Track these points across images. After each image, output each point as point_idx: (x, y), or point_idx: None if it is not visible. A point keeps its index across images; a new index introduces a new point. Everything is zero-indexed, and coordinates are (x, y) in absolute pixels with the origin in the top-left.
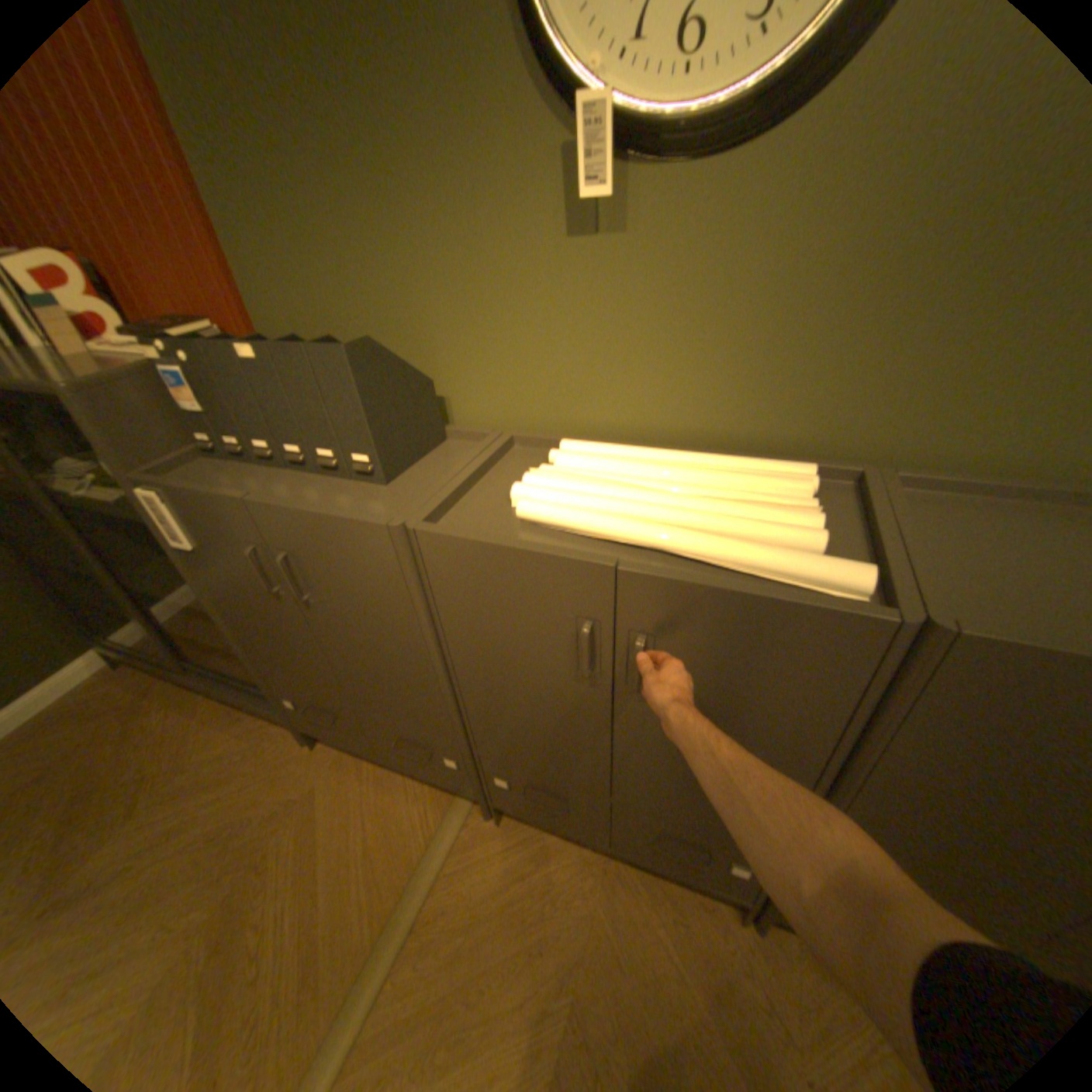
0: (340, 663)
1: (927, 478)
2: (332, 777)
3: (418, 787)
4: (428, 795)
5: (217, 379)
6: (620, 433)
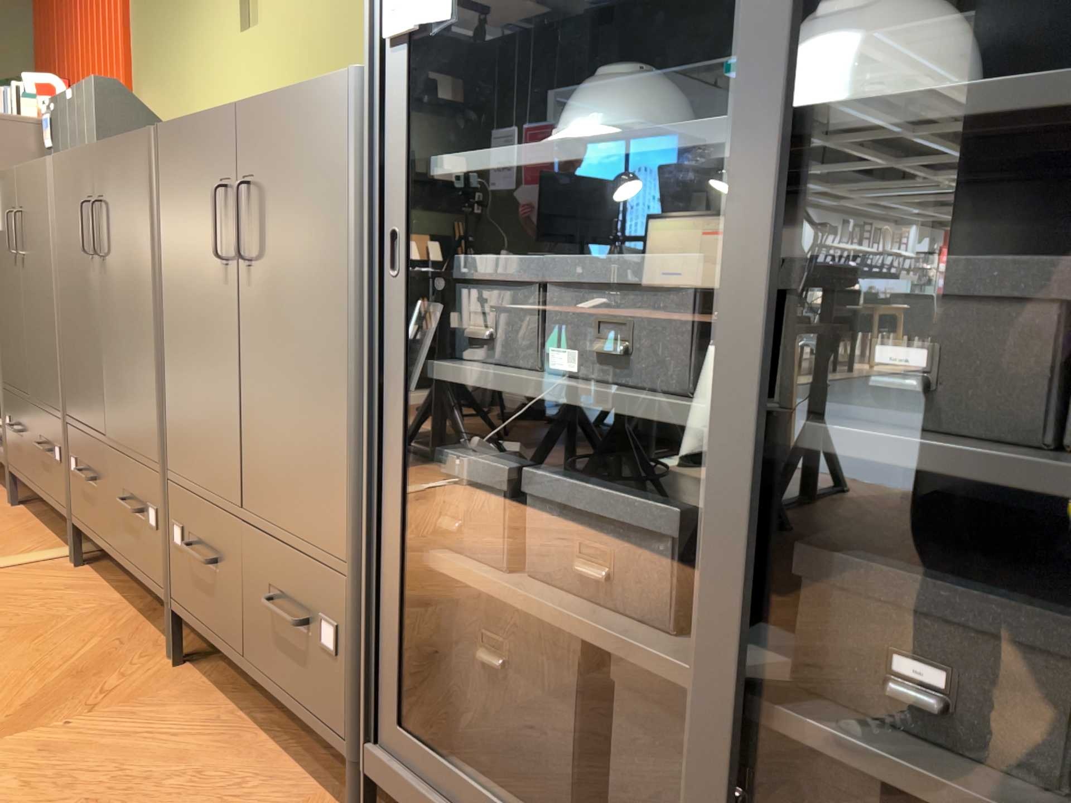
0: (29, 334)
1: None
2: (2, 520)
3: (51, 539)
4: (51, 544)
5: (60, 122)
6: None
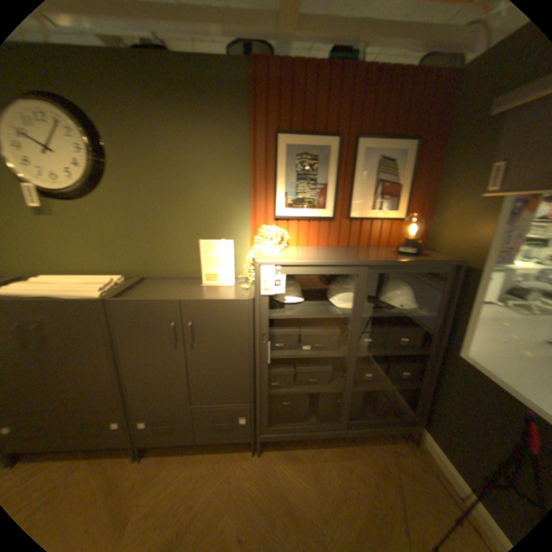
0: None
1: (150, 278)
2: None
3: None
4: None
5: None
6: (65, 274)
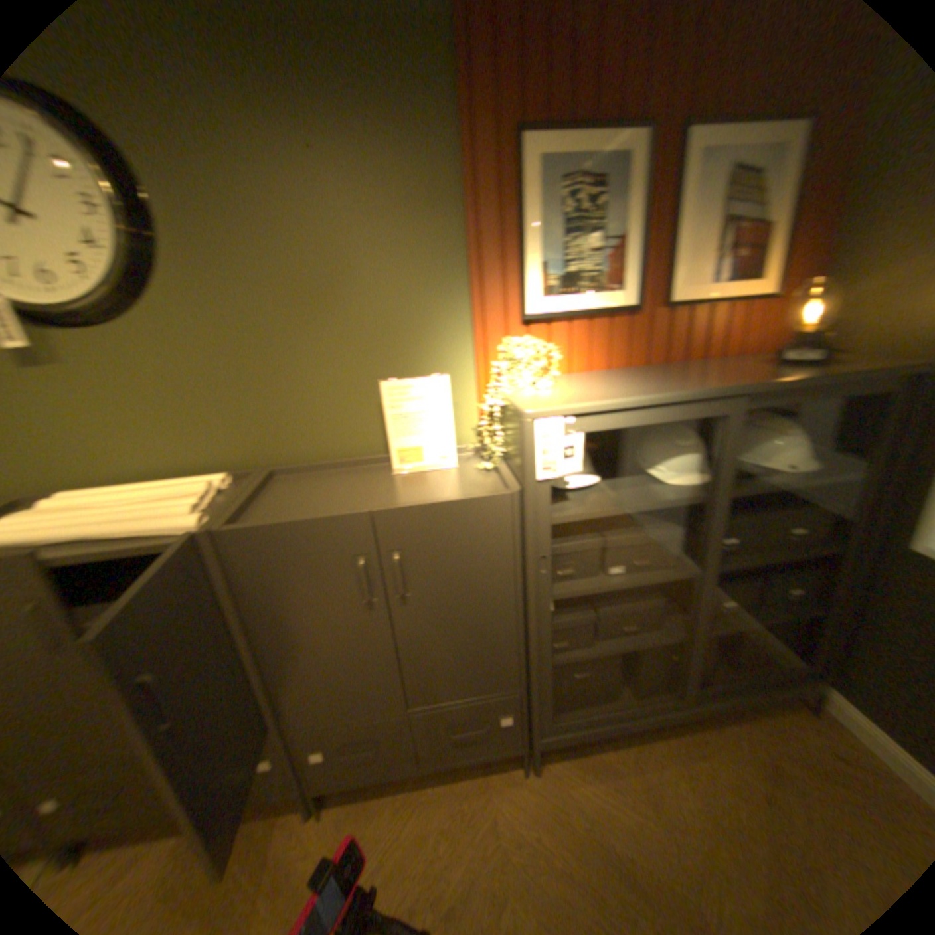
0: None
1: (284, 469)
2: None
3: None
4: None
5: None
6: (109, 482)
